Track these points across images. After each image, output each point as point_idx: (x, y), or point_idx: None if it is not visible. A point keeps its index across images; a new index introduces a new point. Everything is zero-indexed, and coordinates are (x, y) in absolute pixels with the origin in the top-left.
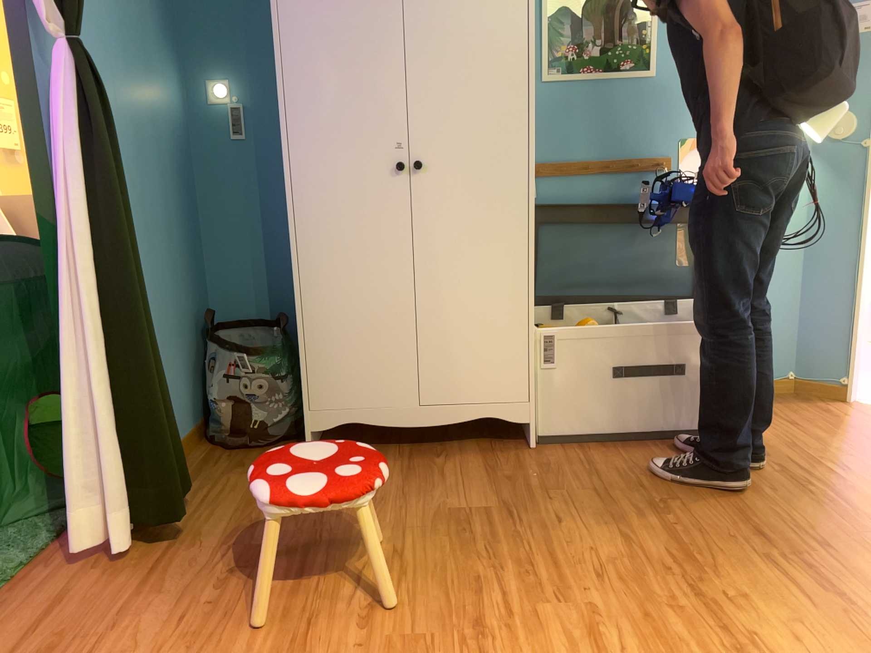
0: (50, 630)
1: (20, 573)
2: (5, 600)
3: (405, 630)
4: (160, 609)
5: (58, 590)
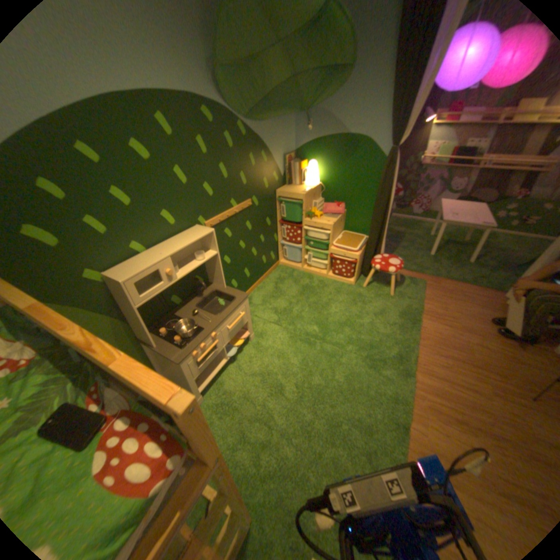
0: (474, 298)
1: (499, 293)
2: (486, 292)
3: (477, 355)
4: (484, 314)
5: (491, 299)
